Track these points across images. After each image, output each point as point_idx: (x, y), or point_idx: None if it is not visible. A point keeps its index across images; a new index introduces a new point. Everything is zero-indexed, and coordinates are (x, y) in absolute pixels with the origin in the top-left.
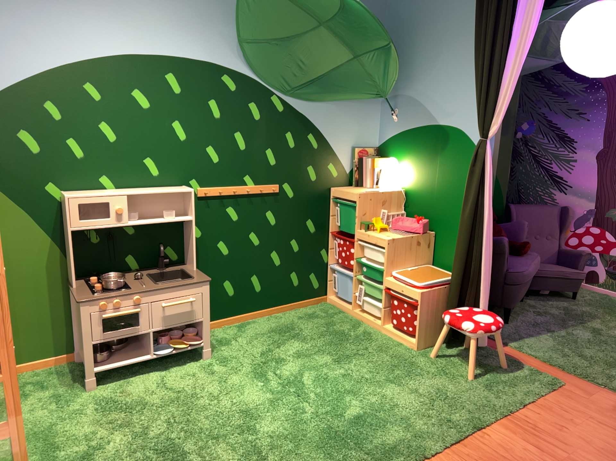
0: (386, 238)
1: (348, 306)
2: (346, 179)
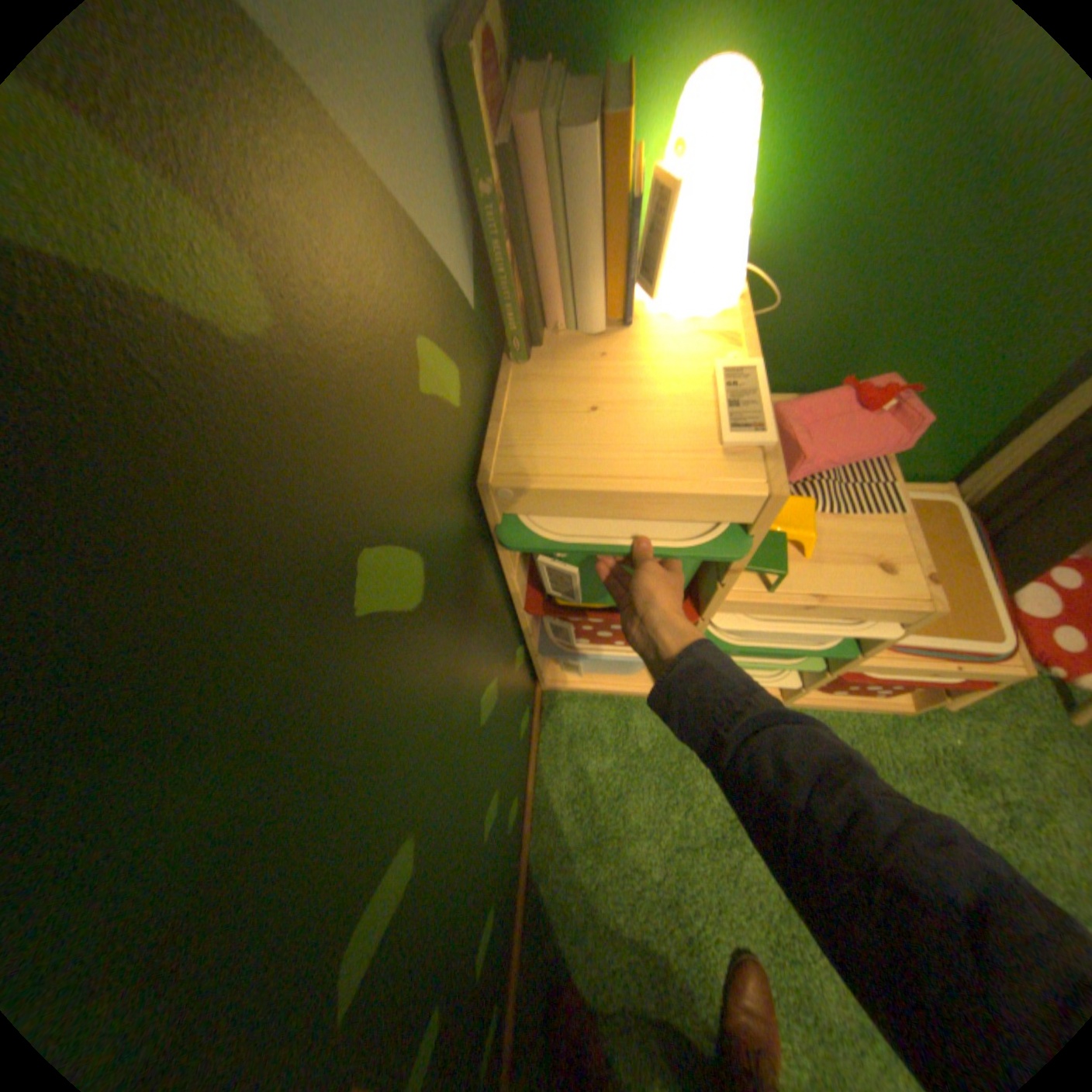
0: (914, 595)
1: (629, 681)
2: (482, 349)
